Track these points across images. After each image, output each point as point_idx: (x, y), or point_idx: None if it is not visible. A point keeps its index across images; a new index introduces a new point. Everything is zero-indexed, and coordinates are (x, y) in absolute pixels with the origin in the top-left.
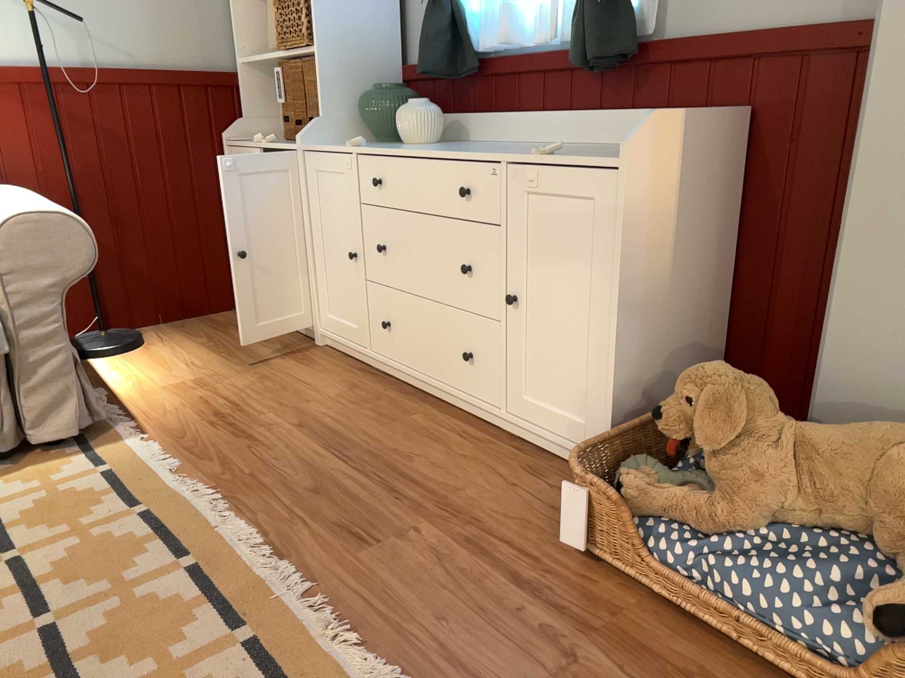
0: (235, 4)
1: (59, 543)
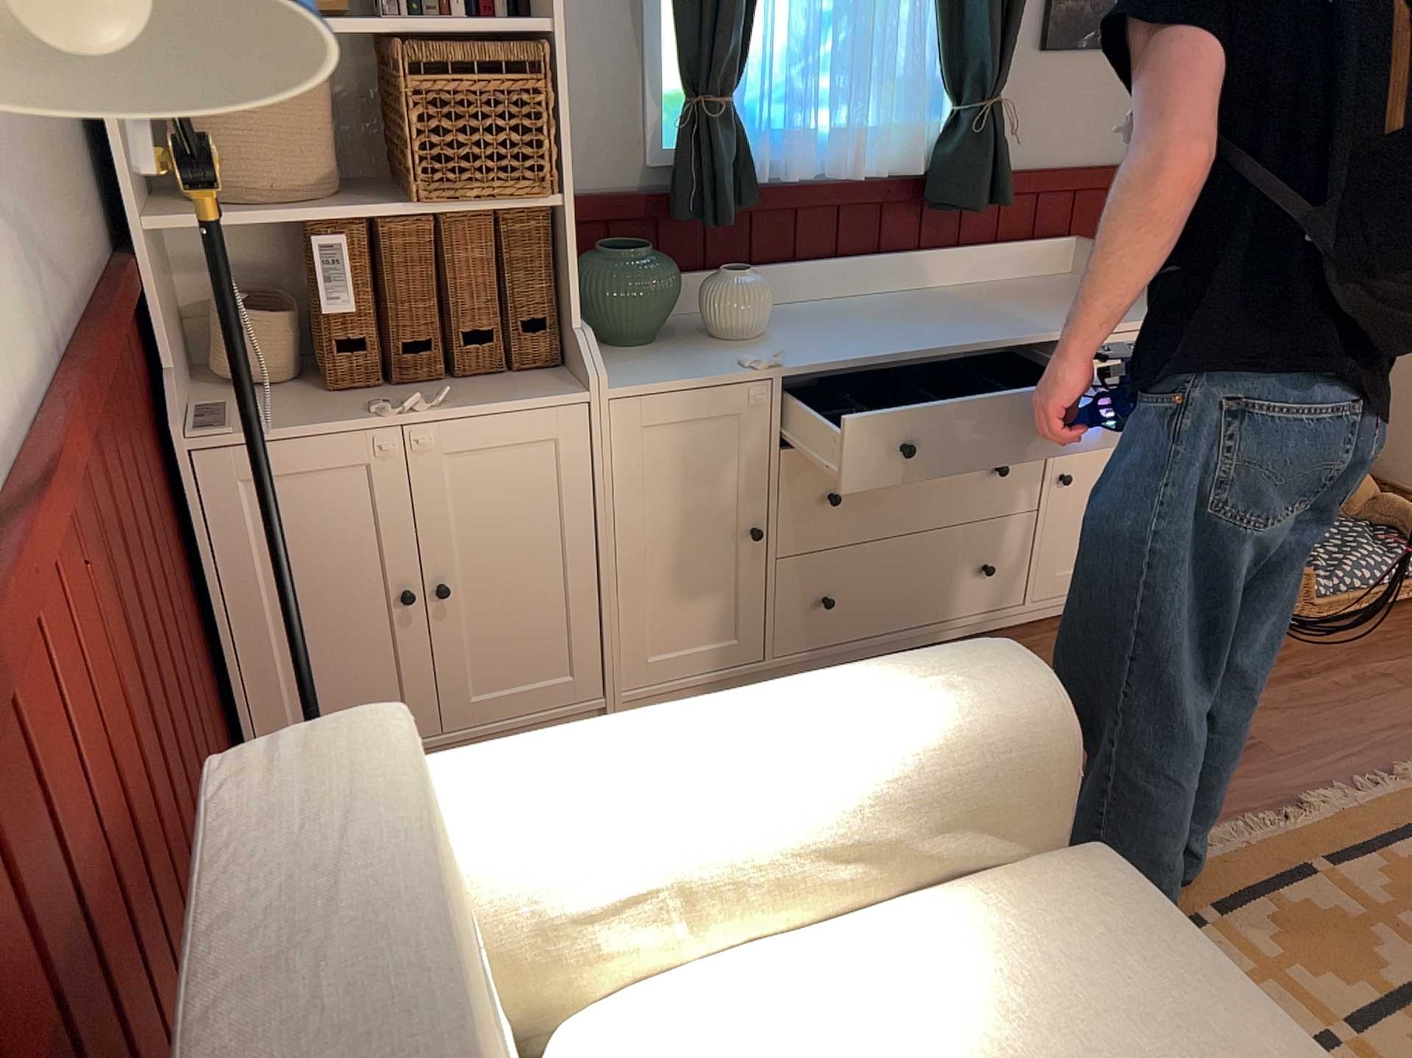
0: None
1: (1301, 993)
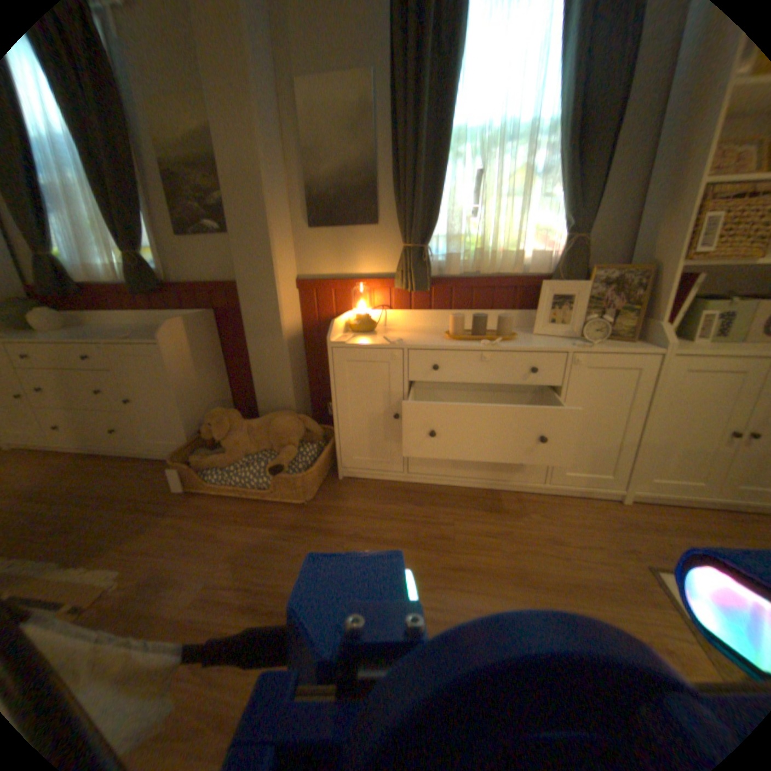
0: None
1: None
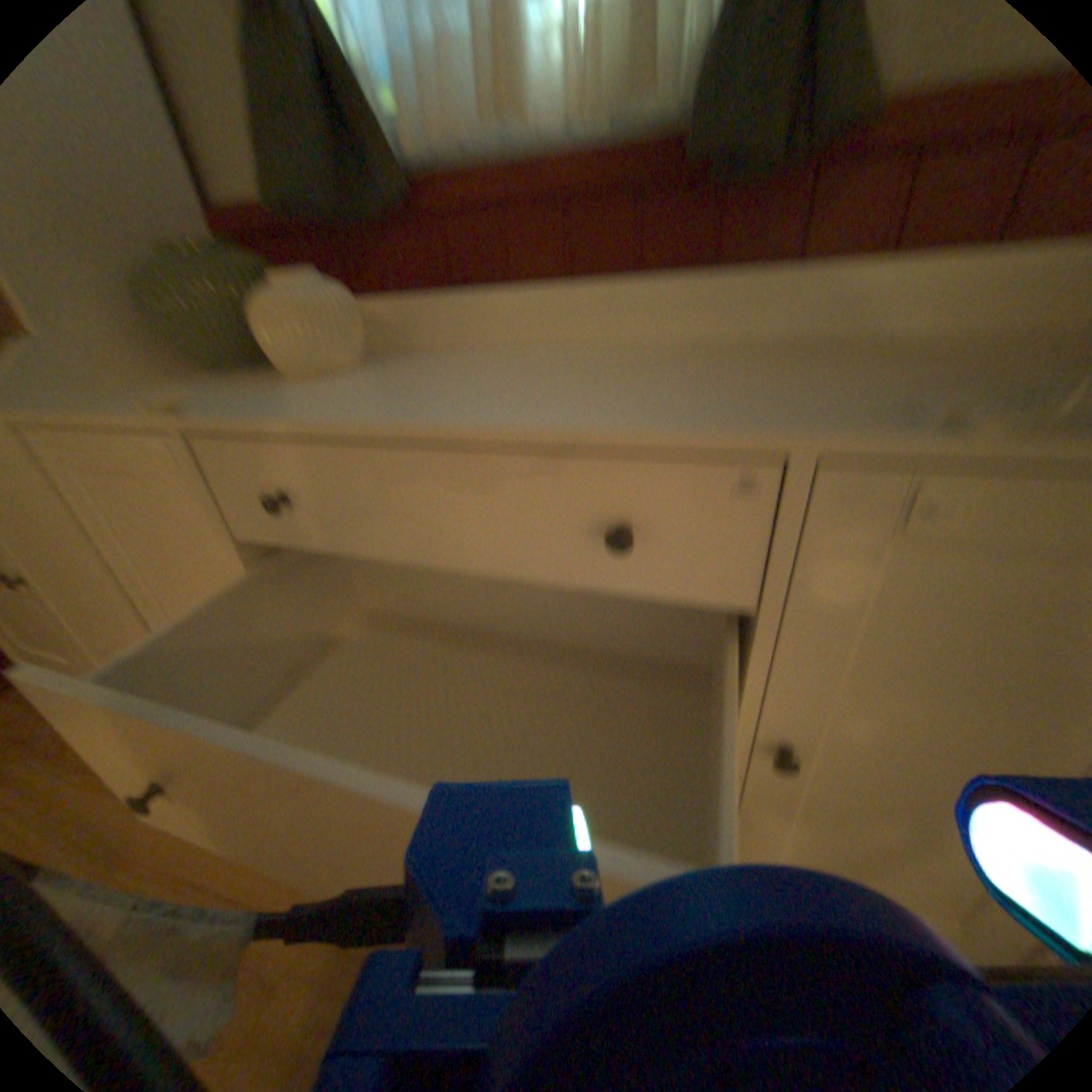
0: None
1: None
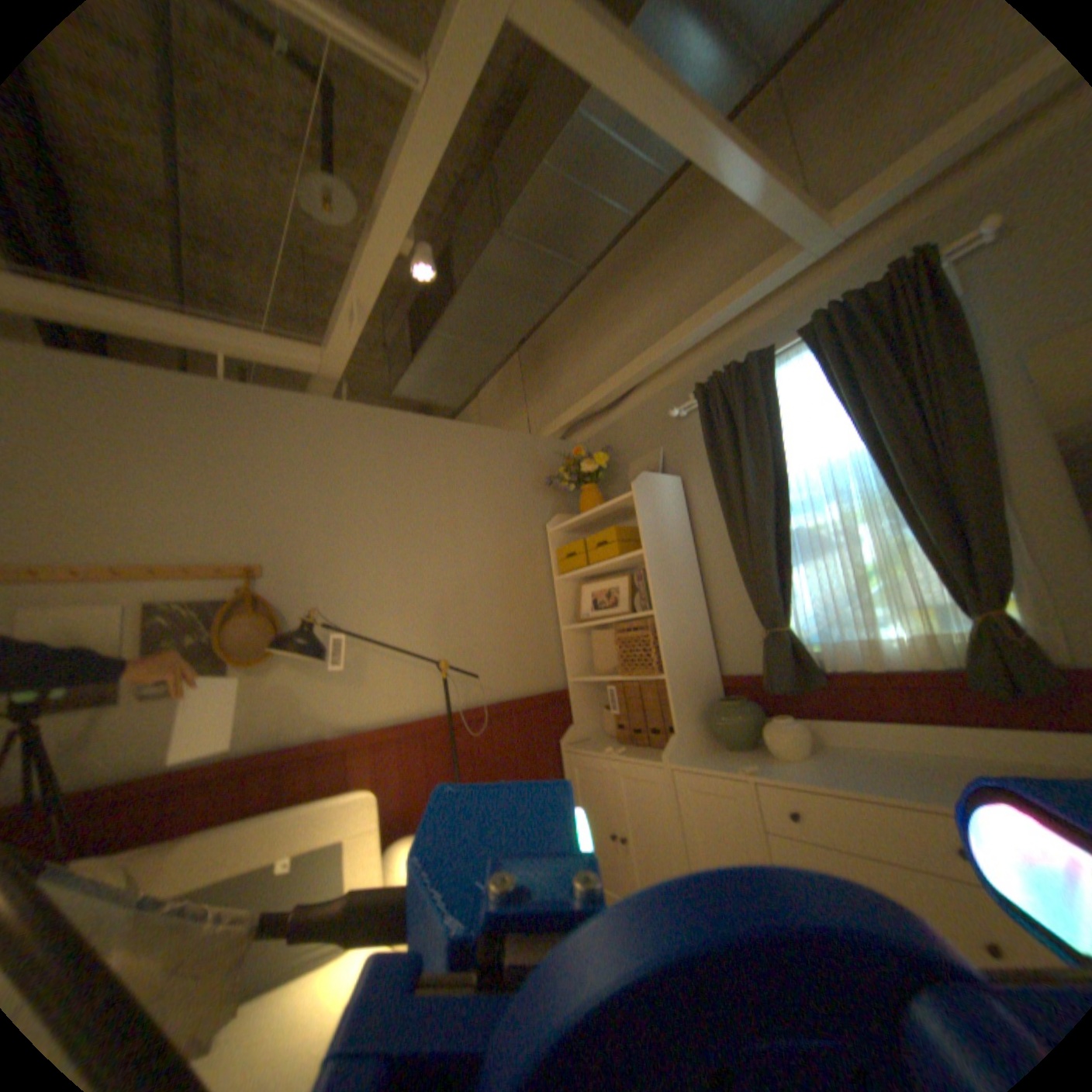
0: (565, 635)
1: None
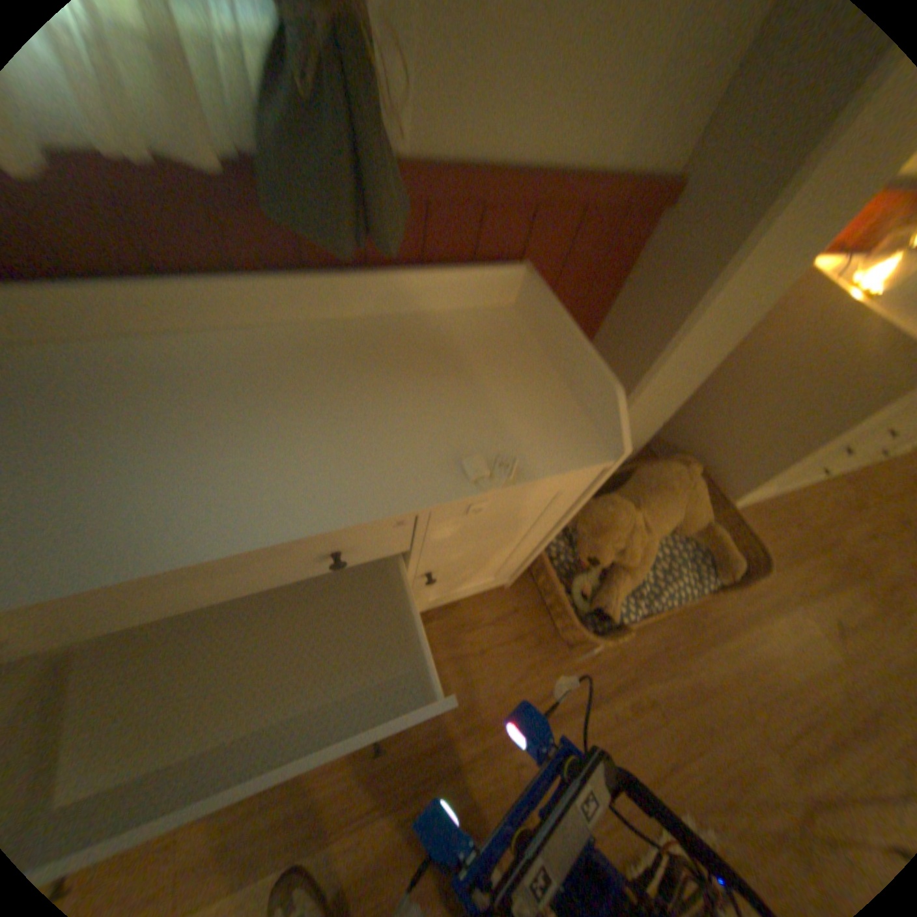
0: None
1: None
